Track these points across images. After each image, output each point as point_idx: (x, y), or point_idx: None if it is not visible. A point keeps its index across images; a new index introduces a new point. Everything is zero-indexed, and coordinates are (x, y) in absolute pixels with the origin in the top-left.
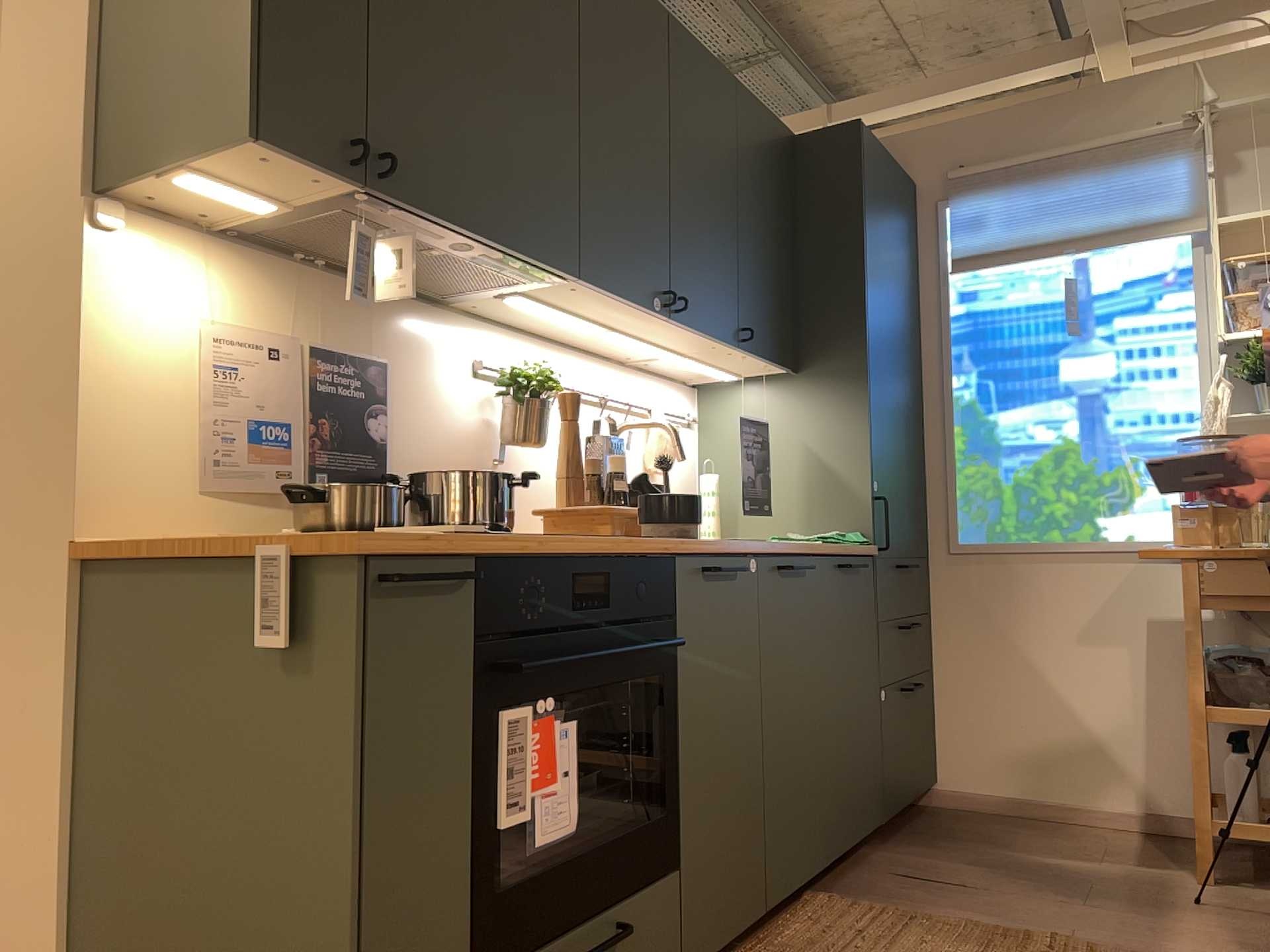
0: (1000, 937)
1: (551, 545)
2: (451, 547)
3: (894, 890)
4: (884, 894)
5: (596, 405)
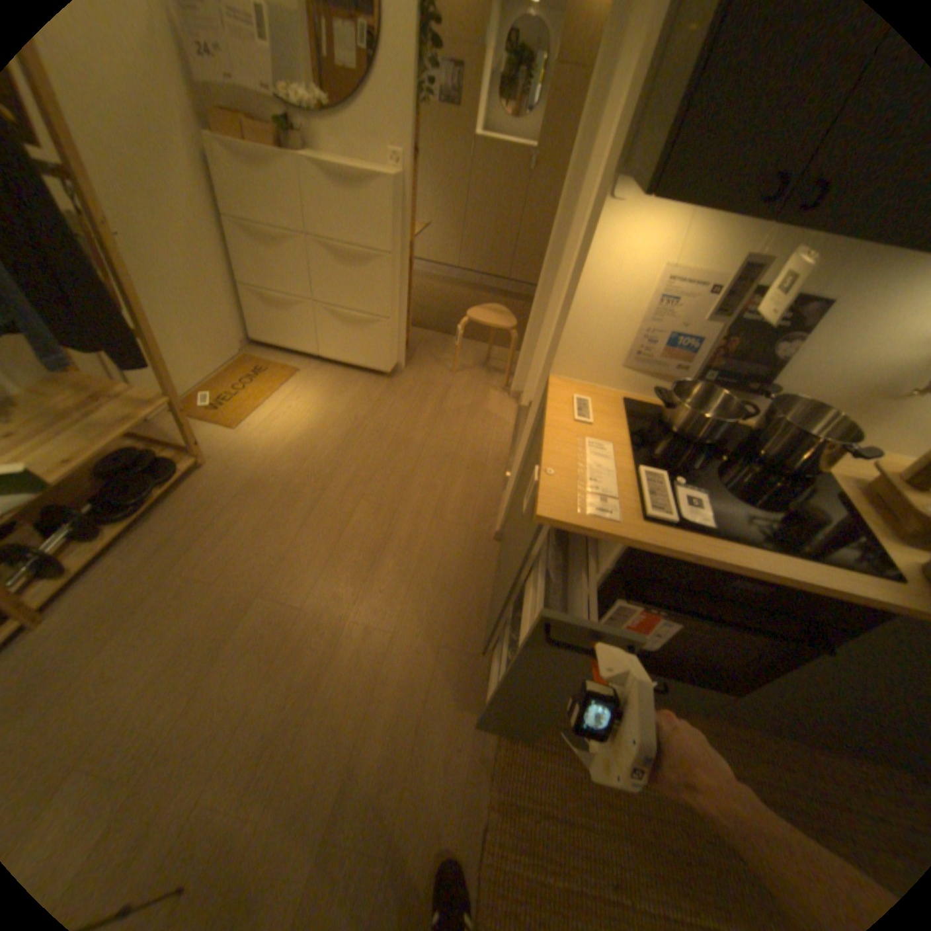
0: None
1: (731, 557)
2: (612, 539)
3: None
4: None
5: None
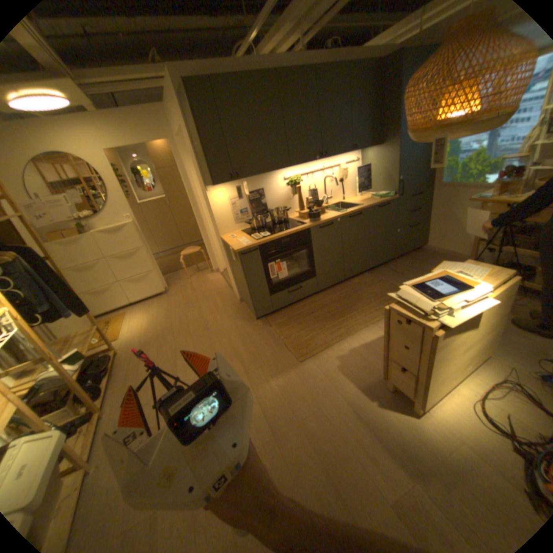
0: (392, 288)
1: (275, 237)
2: (252, 246)
3: (384, 274)
4: (381, 275)
5: (322, 169)
